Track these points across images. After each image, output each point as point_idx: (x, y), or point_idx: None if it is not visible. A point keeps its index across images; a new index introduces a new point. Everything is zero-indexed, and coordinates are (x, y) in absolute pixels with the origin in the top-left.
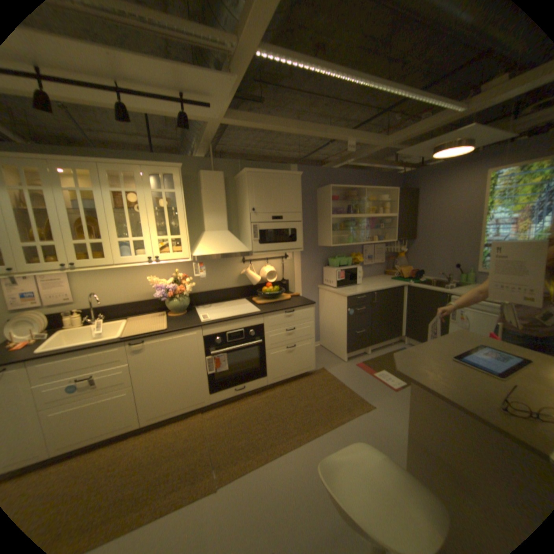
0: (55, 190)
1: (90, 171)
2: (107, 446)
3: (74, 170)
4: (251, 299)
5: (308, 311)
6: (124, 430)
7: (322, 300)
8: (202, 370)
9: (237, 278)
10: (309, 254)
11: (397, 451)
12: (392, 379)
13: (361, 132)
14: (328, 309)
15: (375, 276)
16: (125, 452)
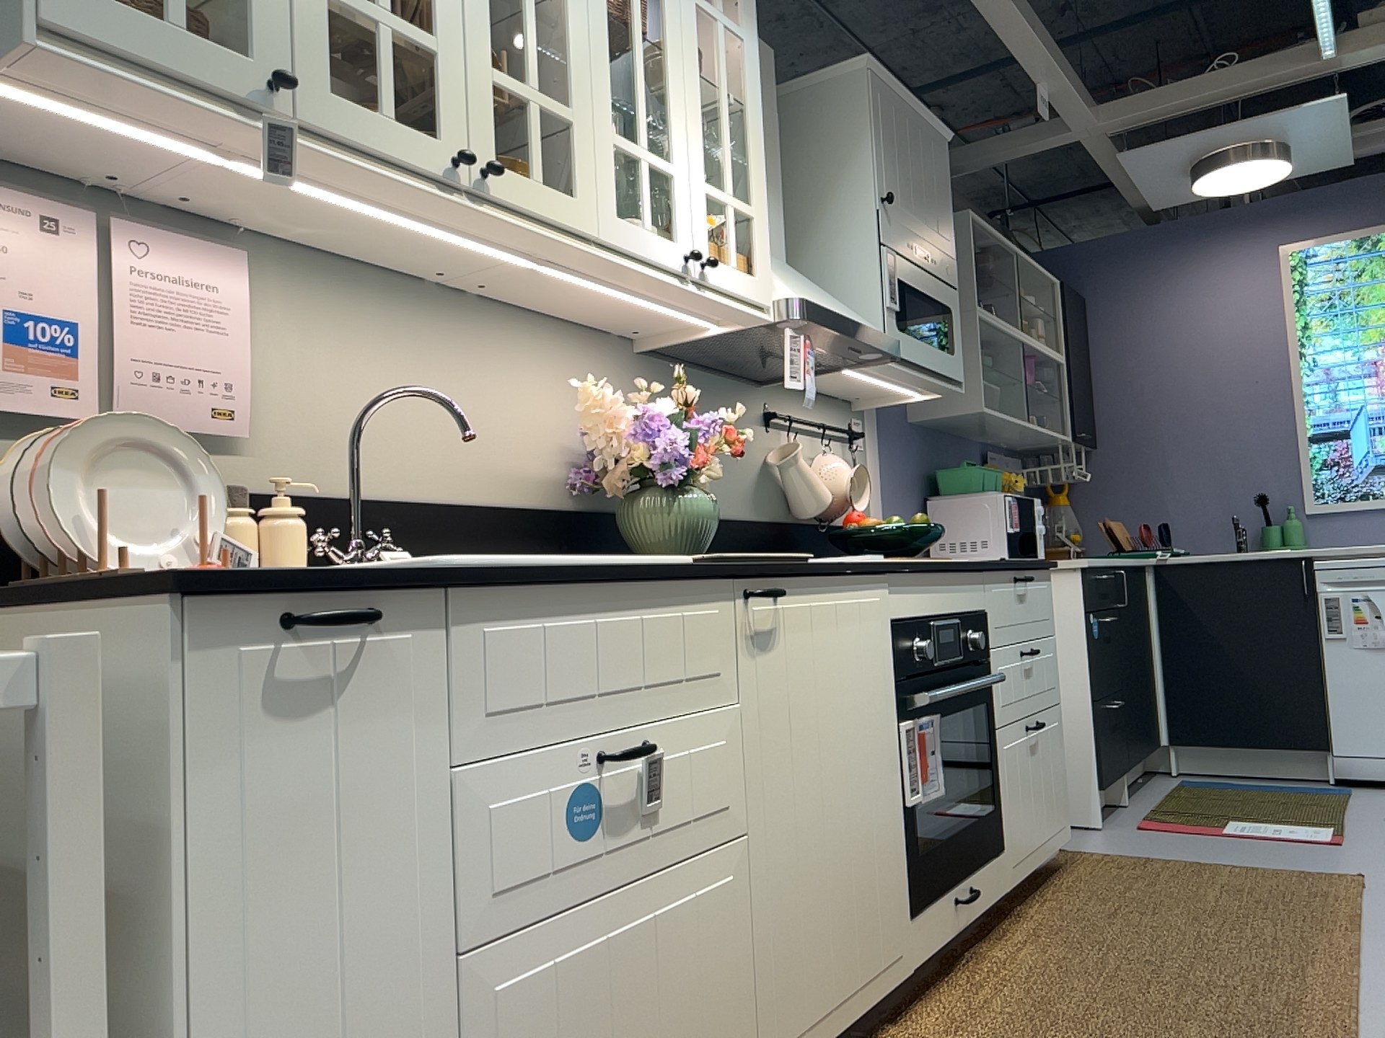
0: None
1: None
2: None
3: None
4: None
5: (1048, 592)
6: None
7: None
8: (897, 783)
9: (757, 485)
10: (898, 447)
11: None
12: (1283, 827)
13: (1070, 71)
14: None
15: None
16: None
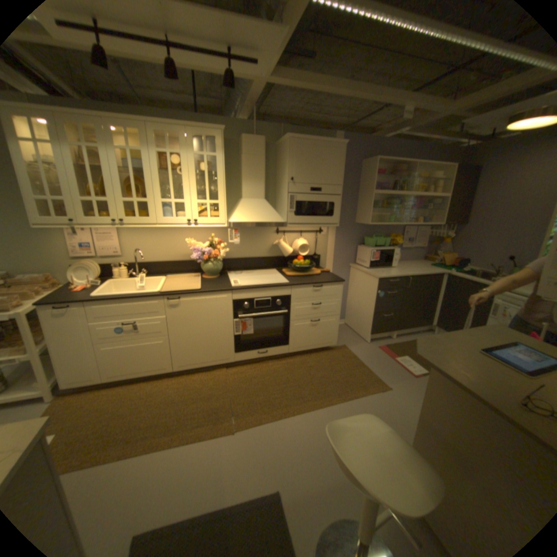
0: (108, 148)
1: (139, 131)
2: (147, 382)
3: (125, 129)
4: (281, 271)
5: (336, 288)
6: (161, 371)
7: (352, 279)
8: (230, 330)
9: (269, 248)
10: (345, 231)
11: (407, 431)
12: (414, 366)
13: (423, 95)
14: (357, 289)
15: (414, 260)
16: (160, 389)
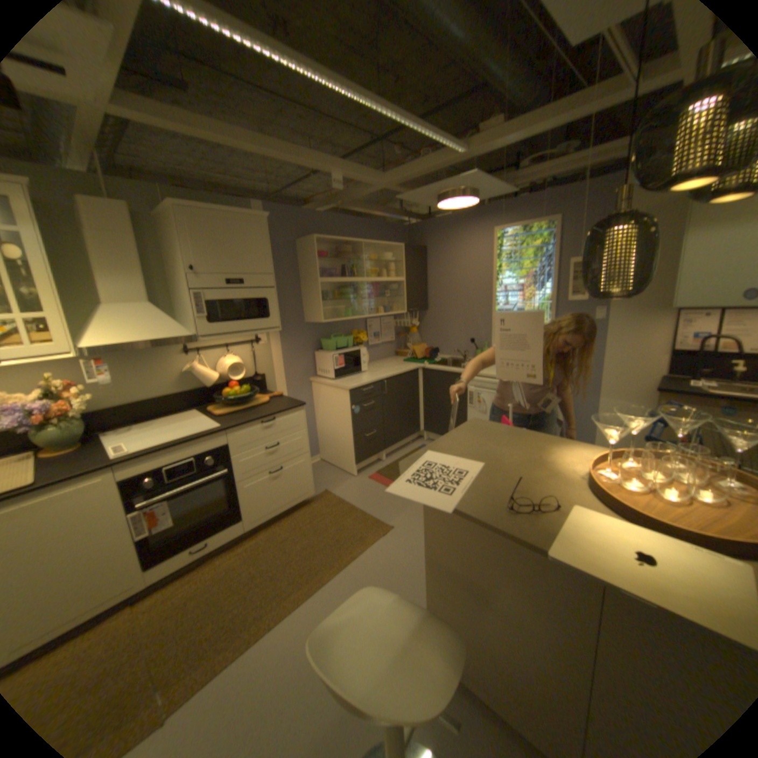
0: None
1: None
2: None
3: None
4: (205, 410)
5: (296, 416)
6: None
7: (317, 398)
8: (122, 537)
9: (177, 379)
10: (293, 336)
11: (419, 574)
12: None
13: (349, 163)
14: (326, 410)
15: (384, 359)
16: None
